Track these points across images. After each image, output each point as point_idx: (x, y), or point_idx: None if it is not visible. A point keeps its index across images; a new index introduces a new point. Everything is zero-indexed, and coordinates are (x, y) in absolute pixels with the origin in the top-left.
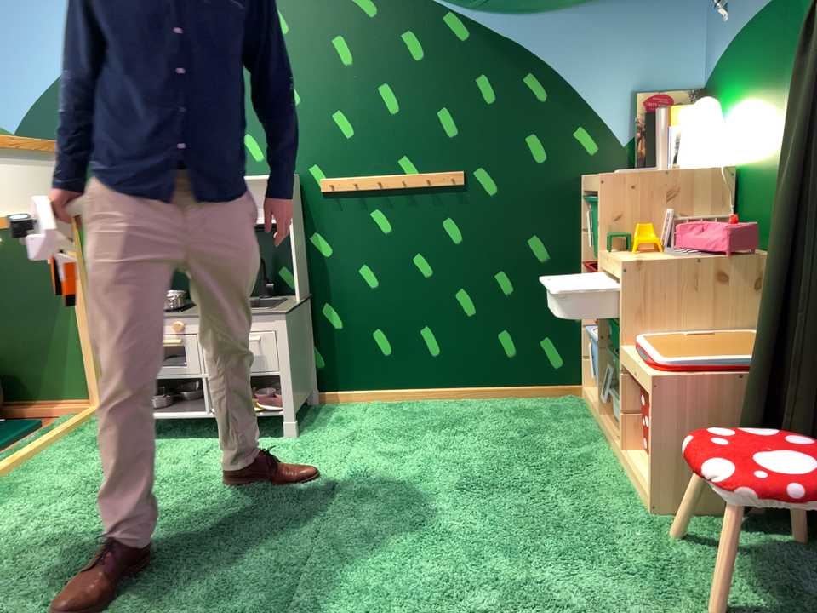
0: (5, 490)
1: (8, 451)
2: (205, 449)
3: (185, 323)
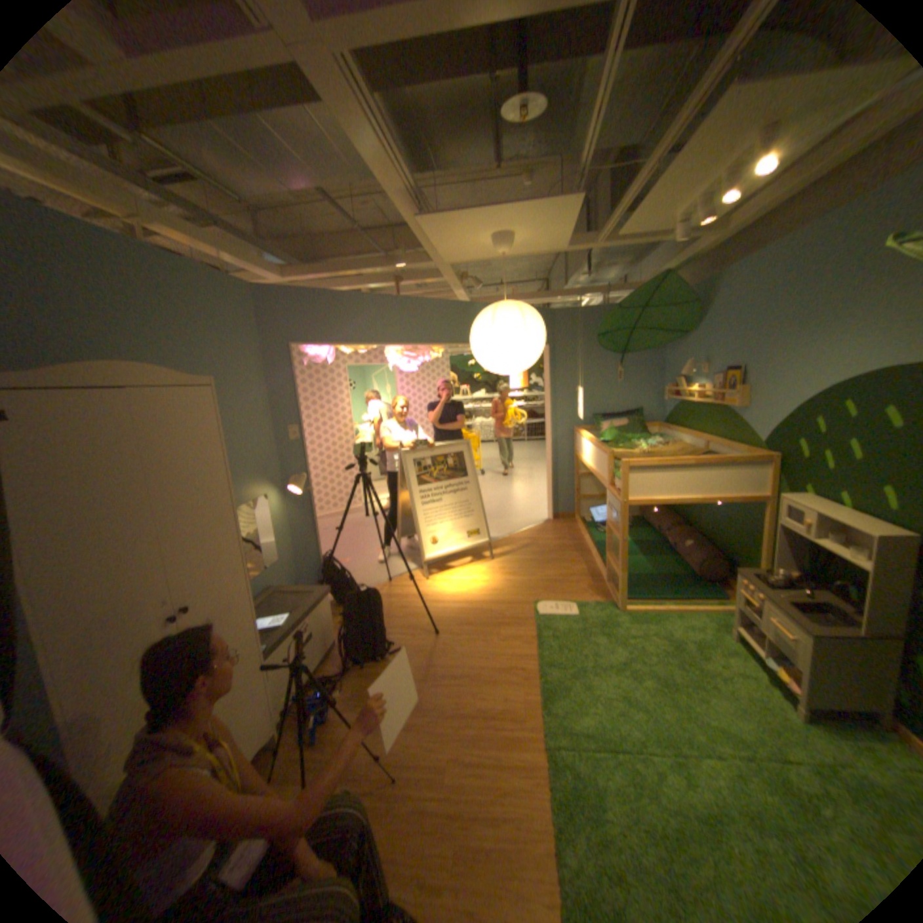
0: (660, 620)
1: (695, 604)
2: (750, 678)
3: (763, 600)
